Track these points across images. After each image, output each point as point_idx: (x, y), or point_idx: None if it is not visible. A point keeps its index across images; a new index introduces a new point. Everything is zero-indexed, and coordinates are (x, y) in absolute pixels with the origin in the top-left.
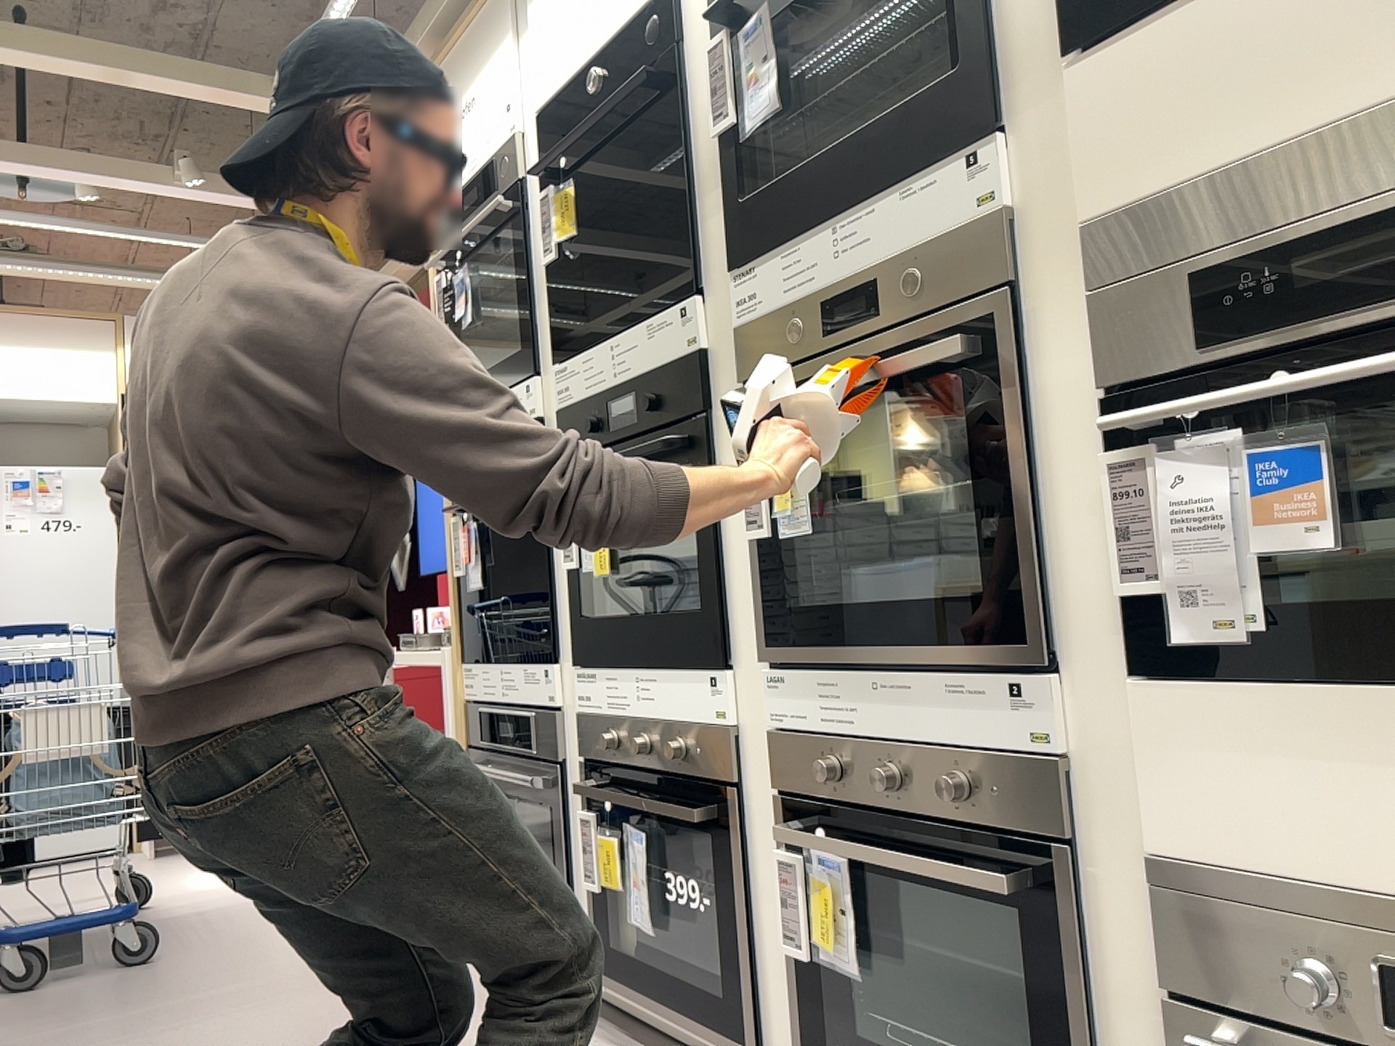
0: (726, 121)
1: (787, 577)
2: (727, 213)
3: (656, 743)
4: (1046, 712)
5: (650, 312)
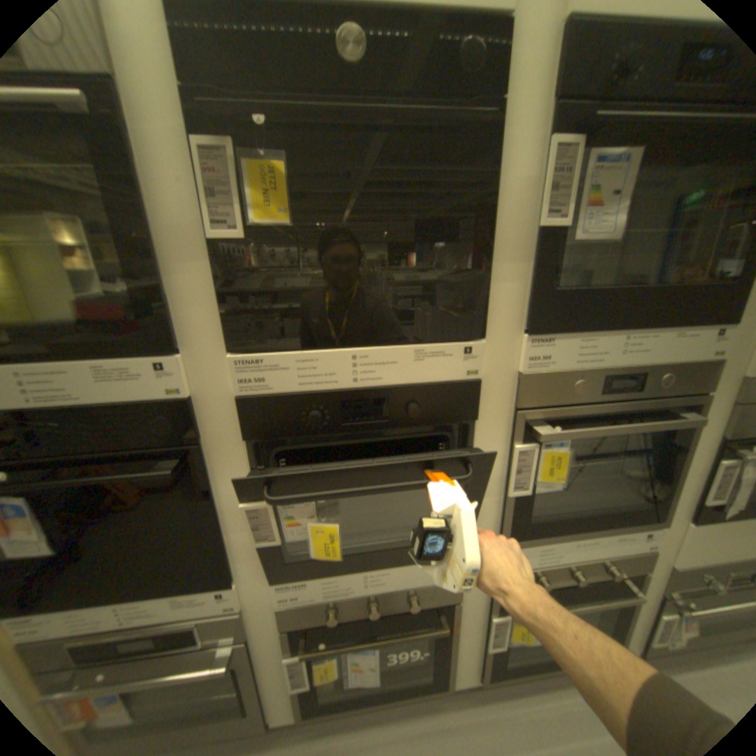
0: (564, 217)
1: (530, 509)
2: (531, 288)
3: (386, 603)
4: (658, 541)
5: (418, 338)
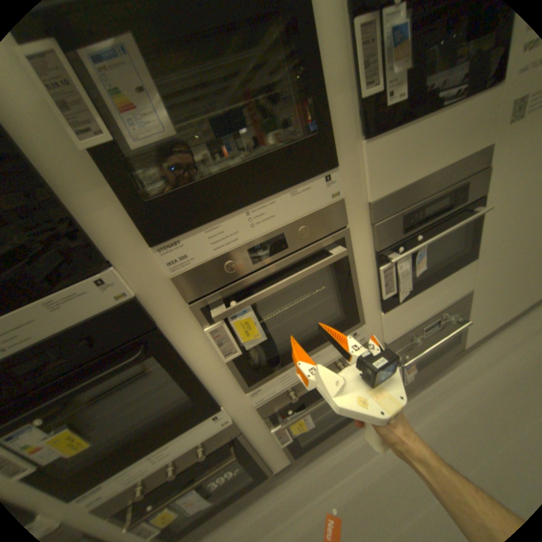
0: (100, 133)
1: (250, 360)
2: (124, 207)
3: (177, 463)
4: (361, 334)
5: (39, 292)
